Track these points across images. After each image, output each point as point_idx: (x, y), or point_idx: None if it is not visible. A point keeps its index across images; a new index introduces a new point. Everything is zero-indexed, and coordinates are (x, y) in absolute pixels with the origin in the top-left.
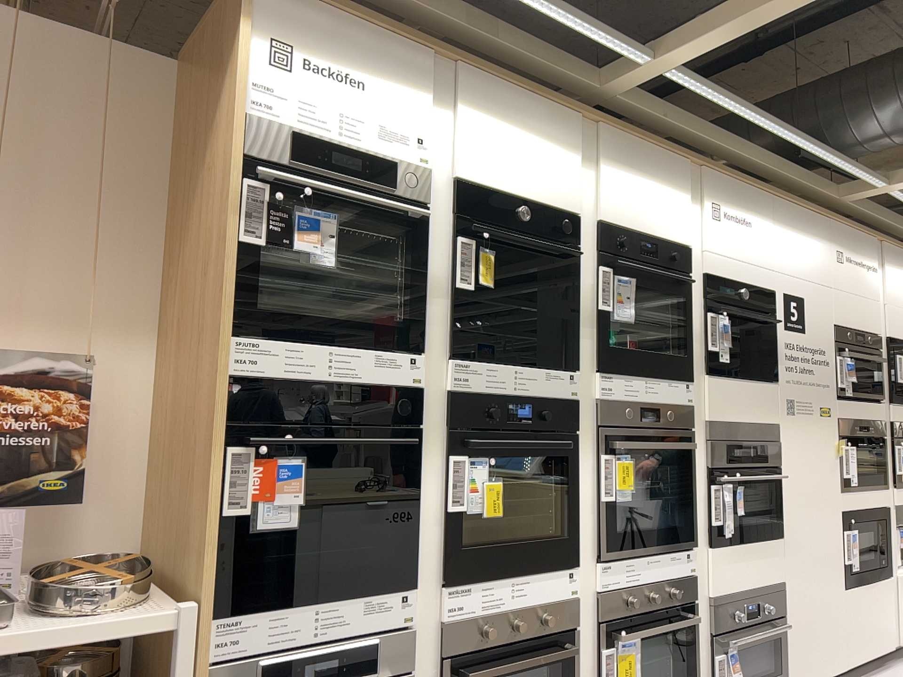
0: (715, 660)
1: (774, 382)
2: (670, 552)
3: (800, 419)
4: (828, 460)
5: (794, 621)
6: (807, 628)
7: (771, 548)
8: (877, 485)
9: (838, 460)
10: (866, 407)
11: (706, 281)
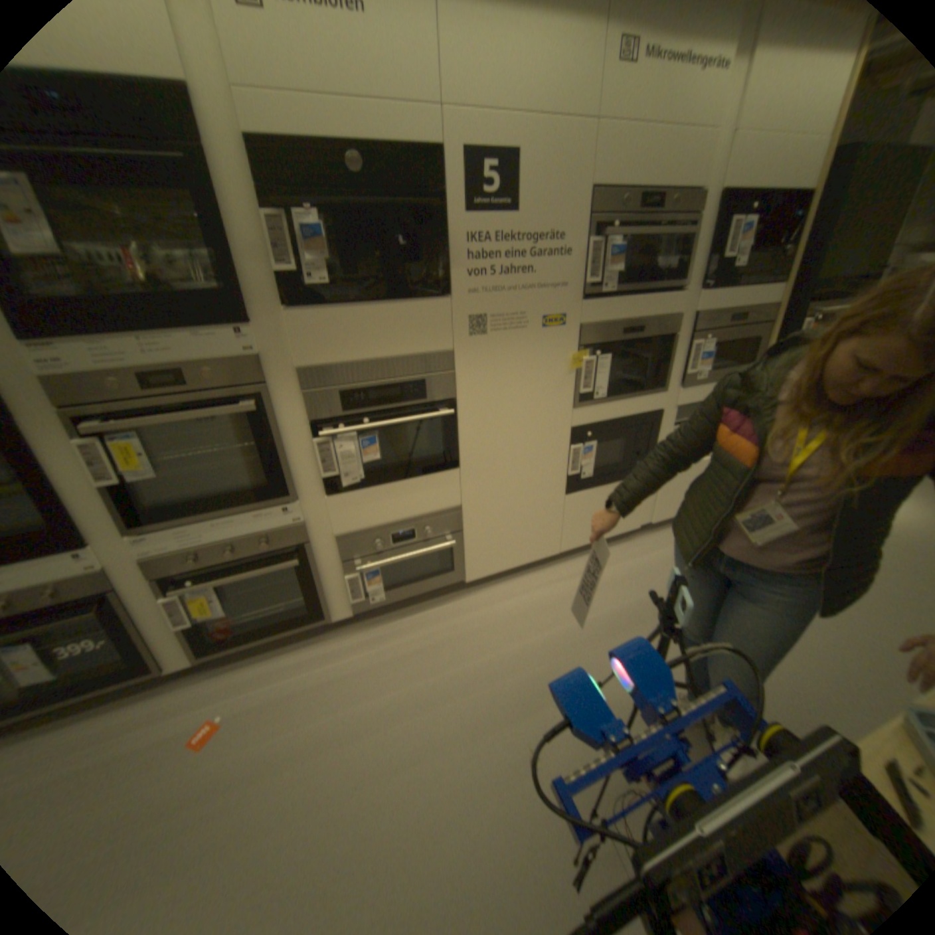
0: (345, 582)
1: (450, 295)
2: (252, 513)
3: (499, 339)
4: (556, 379)
5: (476, 534)
6: (498, 536)
7: (436, 483)
8: (649, 392)
9: (581, 374)
10: (648, 302)
11: (249, 152)
